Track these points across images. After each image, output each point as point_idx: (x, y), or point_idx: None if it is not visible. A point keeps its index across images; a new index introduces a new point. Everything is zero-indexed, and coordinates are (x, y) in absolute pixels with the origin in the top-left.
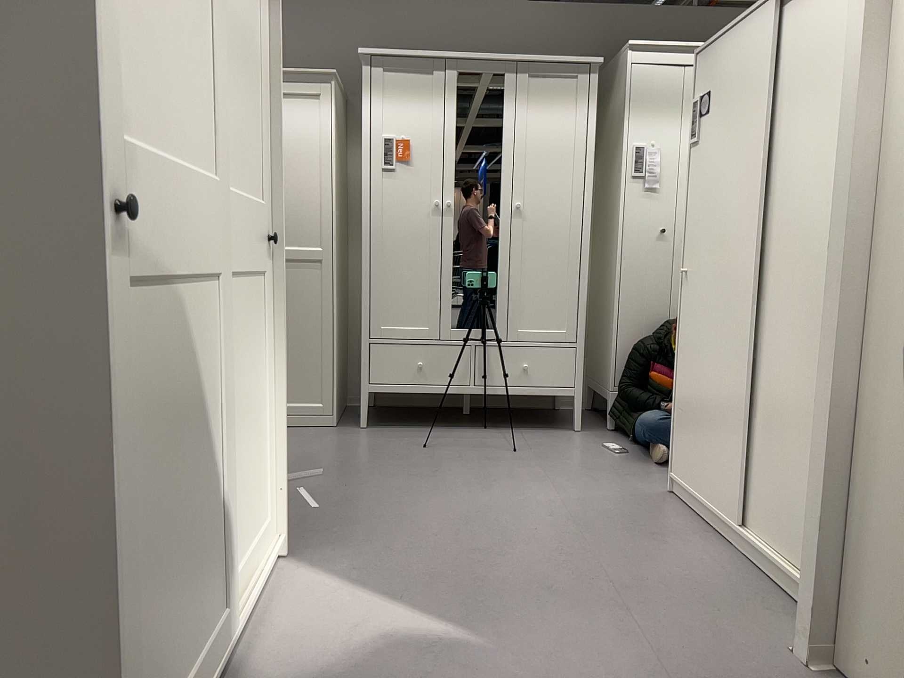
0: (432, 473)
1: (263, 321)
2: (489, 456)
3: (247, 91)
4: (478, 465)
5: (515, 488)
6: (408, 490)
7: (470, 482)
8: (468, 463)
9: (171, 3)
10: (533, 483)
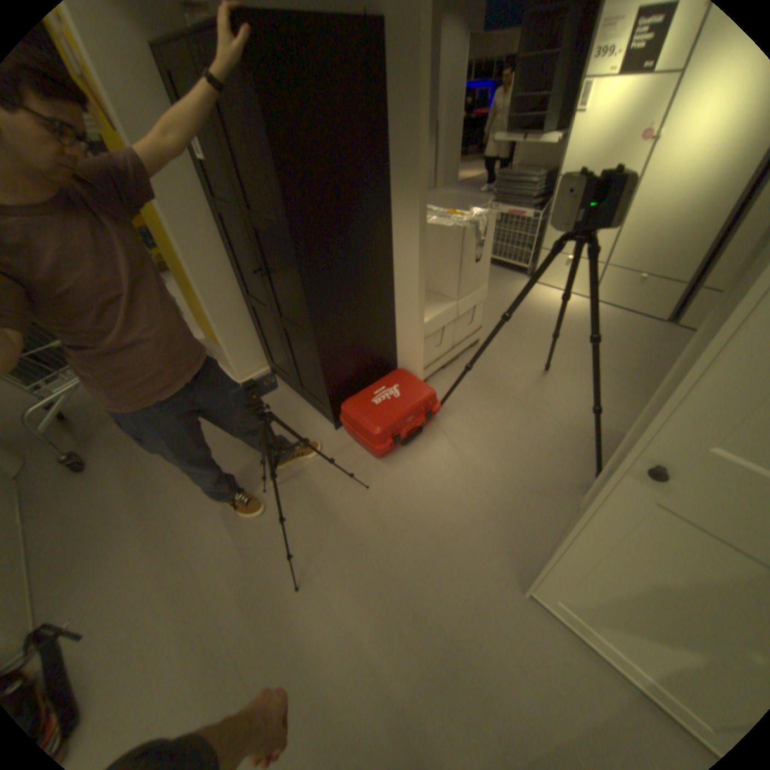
0: None
1: None
2: None
3: None
4: None
5: None
6: None
7: None
8: None
9: None
10: None
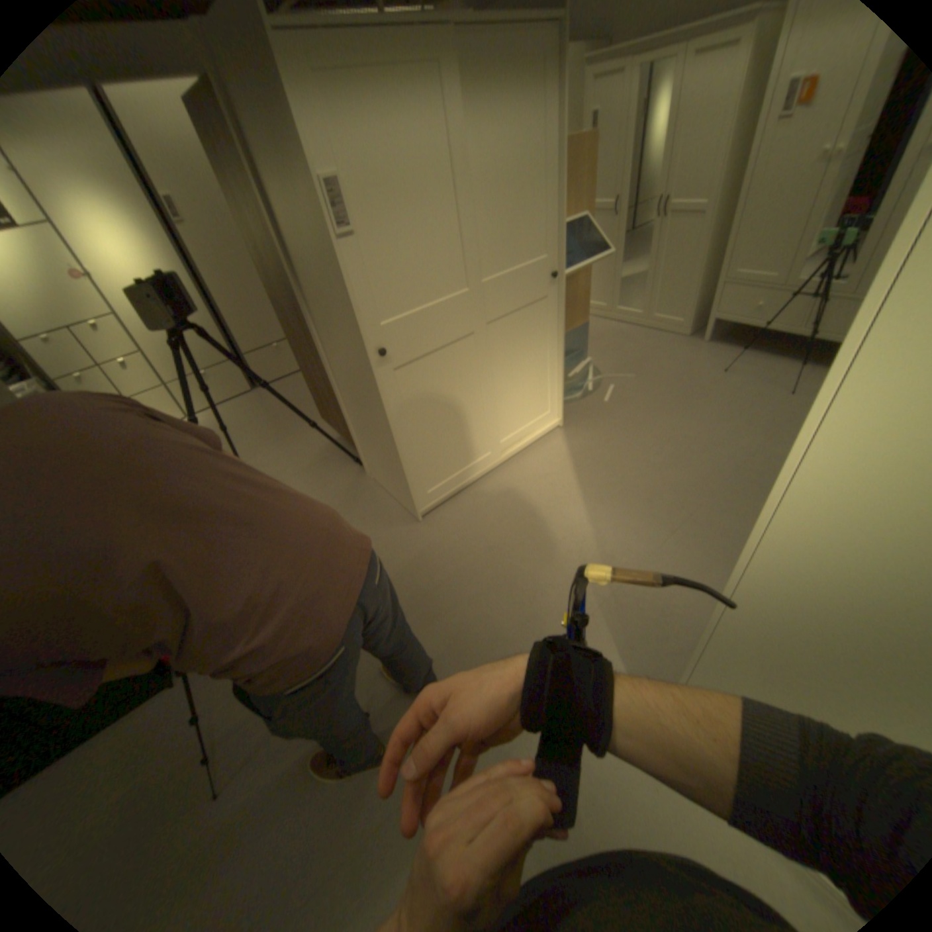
0: (701, 396)
1: (548, 321)
2: (763, 393)
3: (526, 198)
4: (744, 399)
5: (740, 428)
6: (669, 405)
7: (716, 412)
8: (738, 395)
9: (421, 231)
10: (761, 428)
